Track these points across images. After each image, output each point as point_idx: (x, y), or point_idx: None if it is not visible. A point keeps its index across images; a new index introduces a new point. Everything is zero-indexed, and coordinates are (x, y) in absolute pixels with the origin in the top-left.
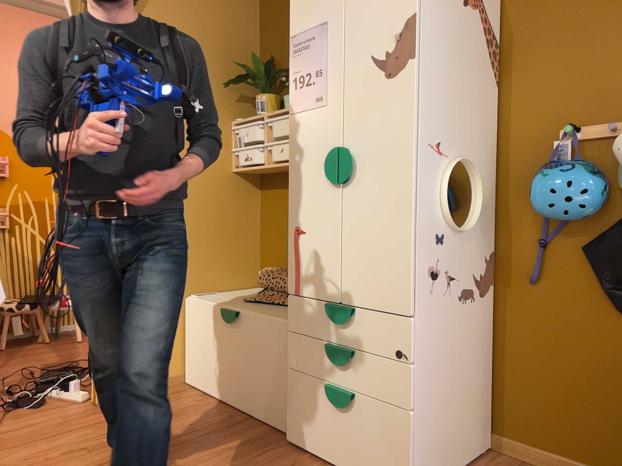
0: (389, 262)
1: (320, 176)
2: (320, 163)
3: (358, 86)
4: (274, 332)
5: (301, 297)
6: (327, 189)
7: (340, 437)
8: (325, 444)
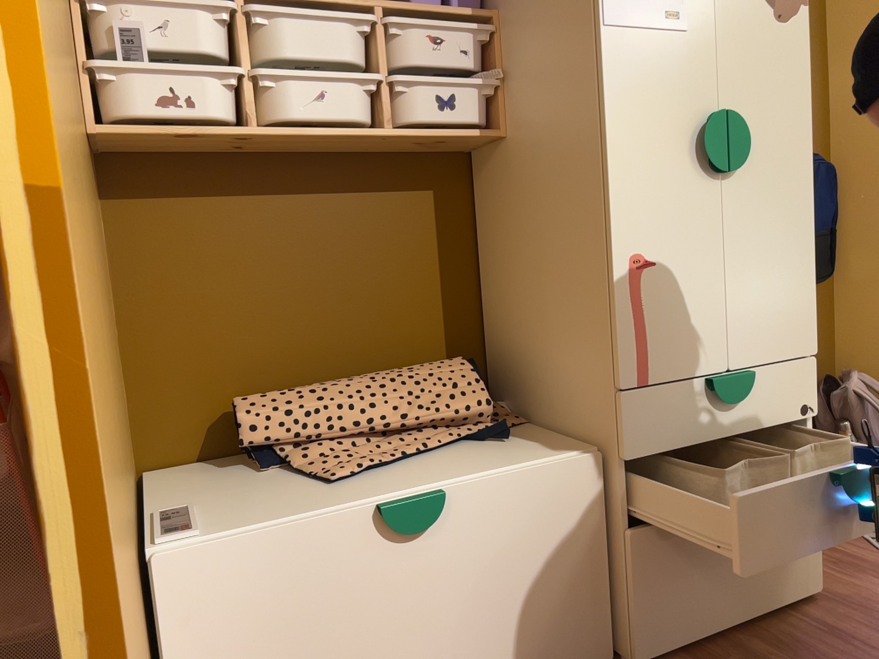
0: (791, 288)
1: (682, 160)
2: (680, 136)
3: (739, 18)
4: (560, 486)
5: (652, 387)
6: (697, 184)
7: (736, 577)
8: (714, 606)
